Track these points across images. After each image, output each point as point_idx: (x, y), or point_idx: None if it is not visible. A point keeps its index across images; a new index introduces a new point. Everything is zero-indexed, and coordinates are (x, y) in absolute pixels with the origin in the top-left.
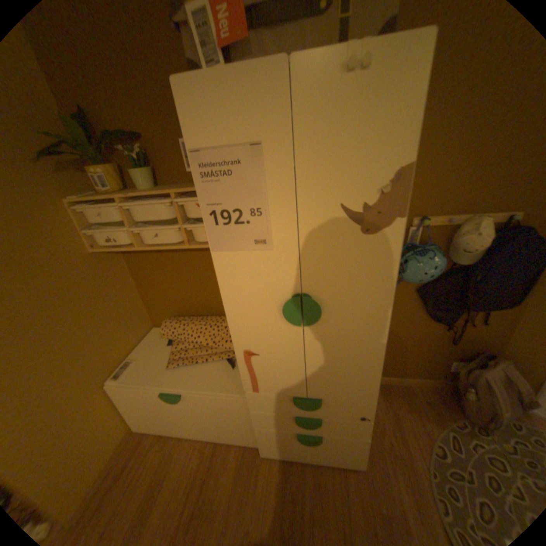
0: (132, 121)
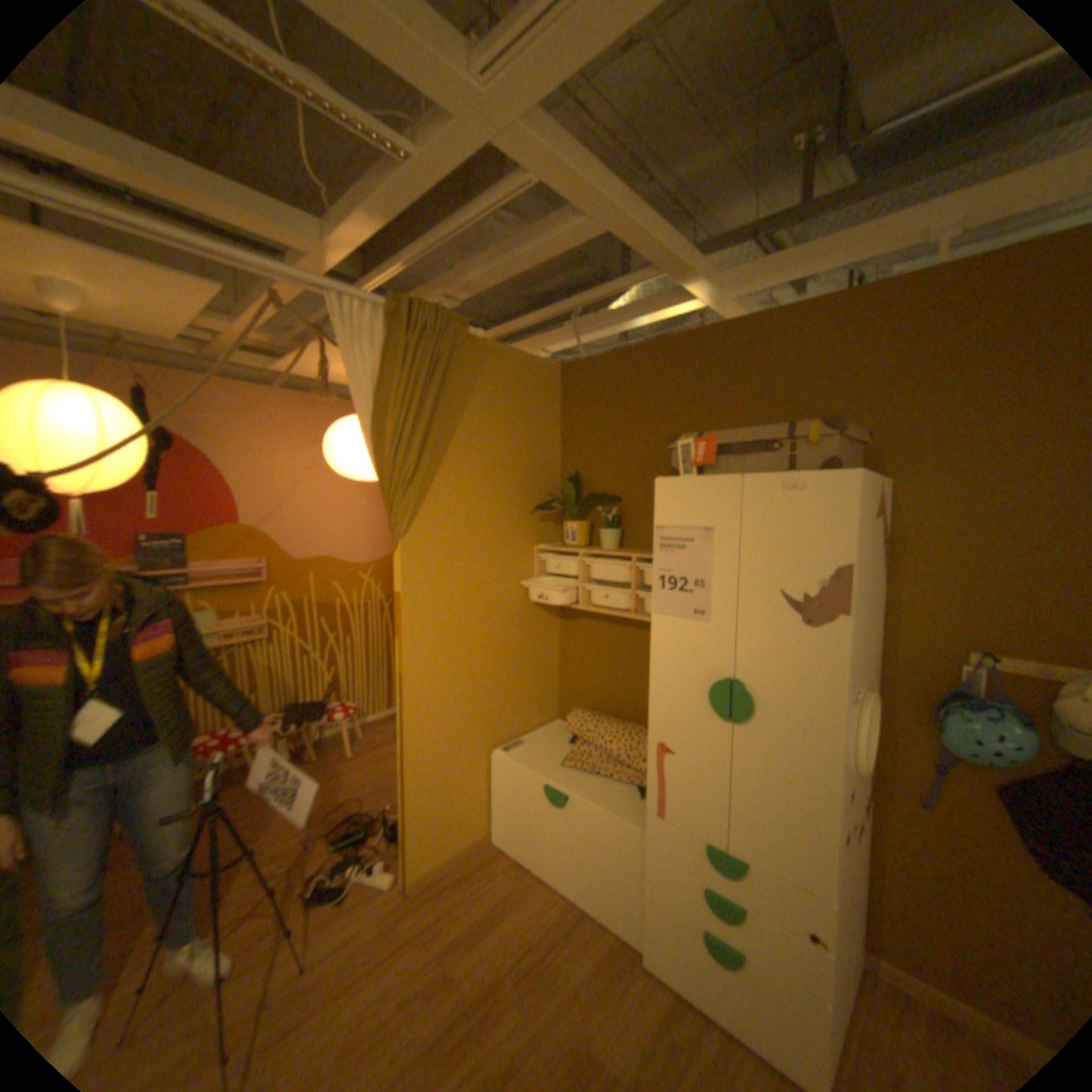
0: (618, 487)
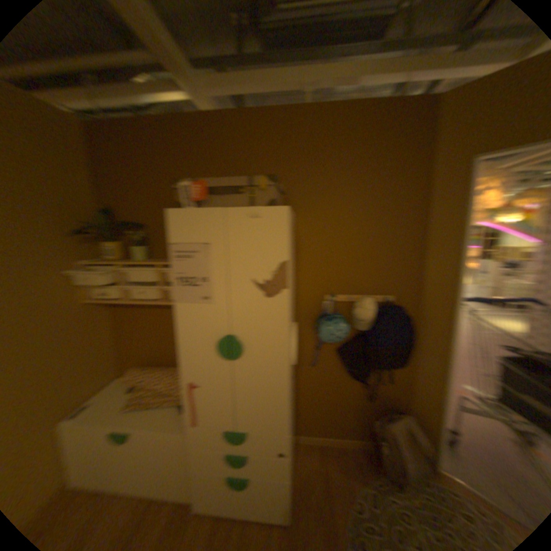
0: (139, 217)
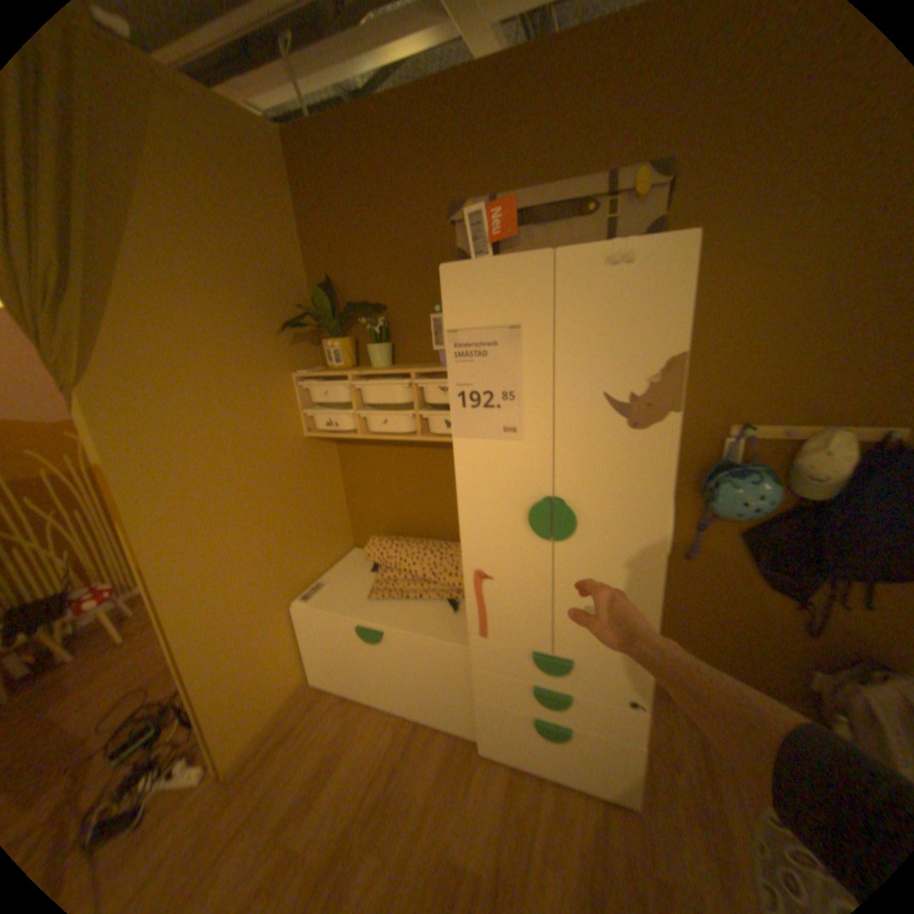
0: (380, 292)
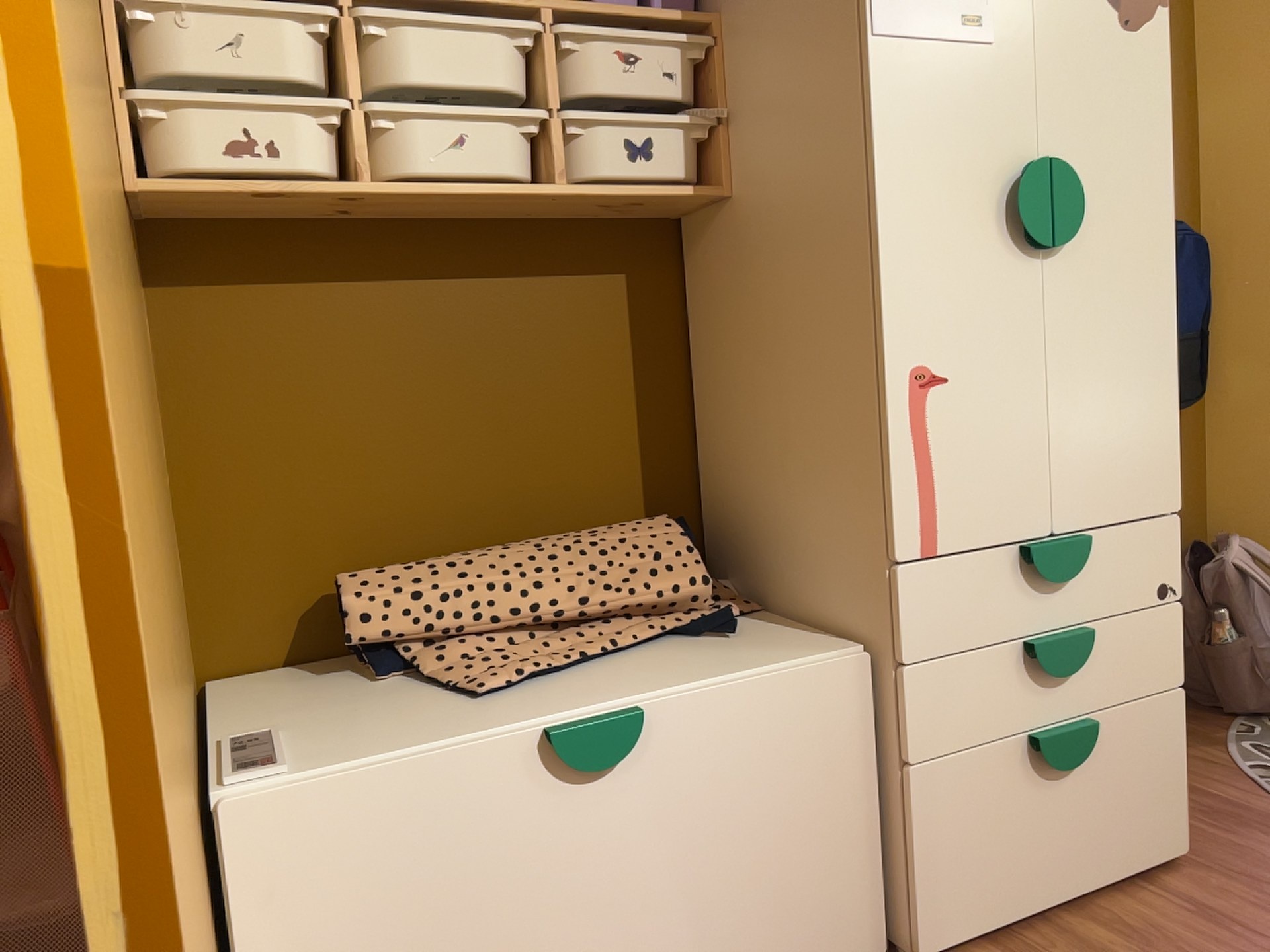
0: None
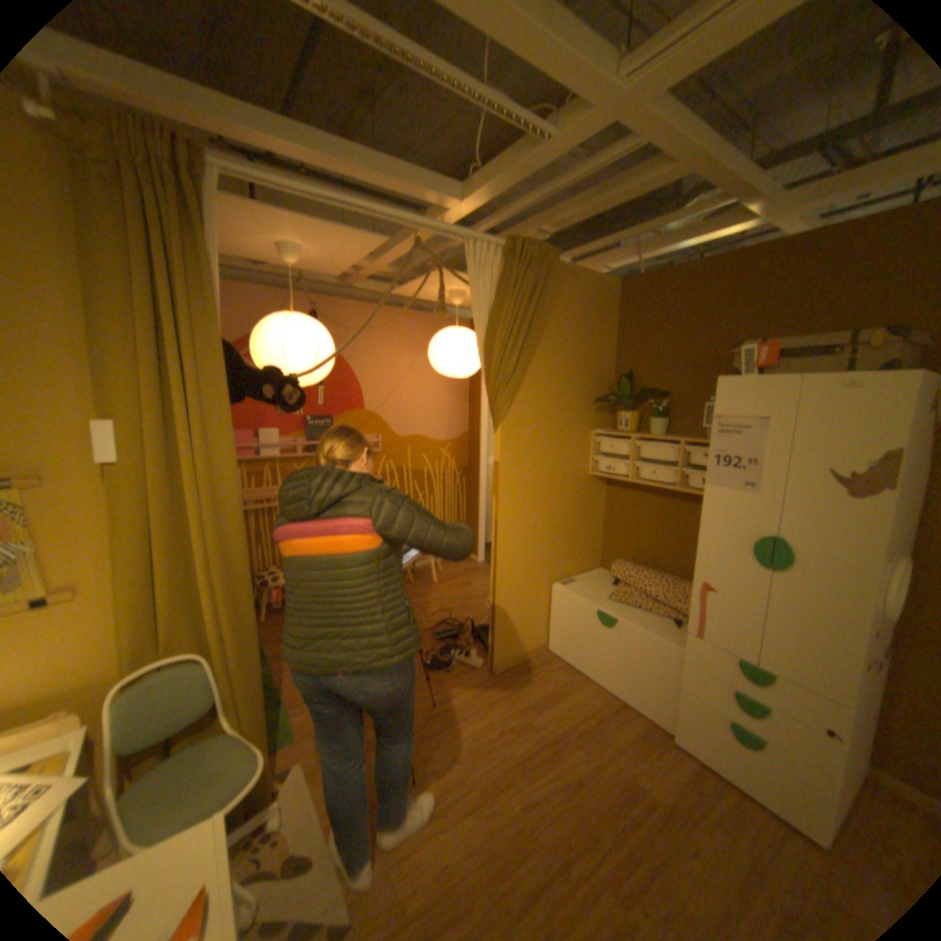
0: (668, 383)
